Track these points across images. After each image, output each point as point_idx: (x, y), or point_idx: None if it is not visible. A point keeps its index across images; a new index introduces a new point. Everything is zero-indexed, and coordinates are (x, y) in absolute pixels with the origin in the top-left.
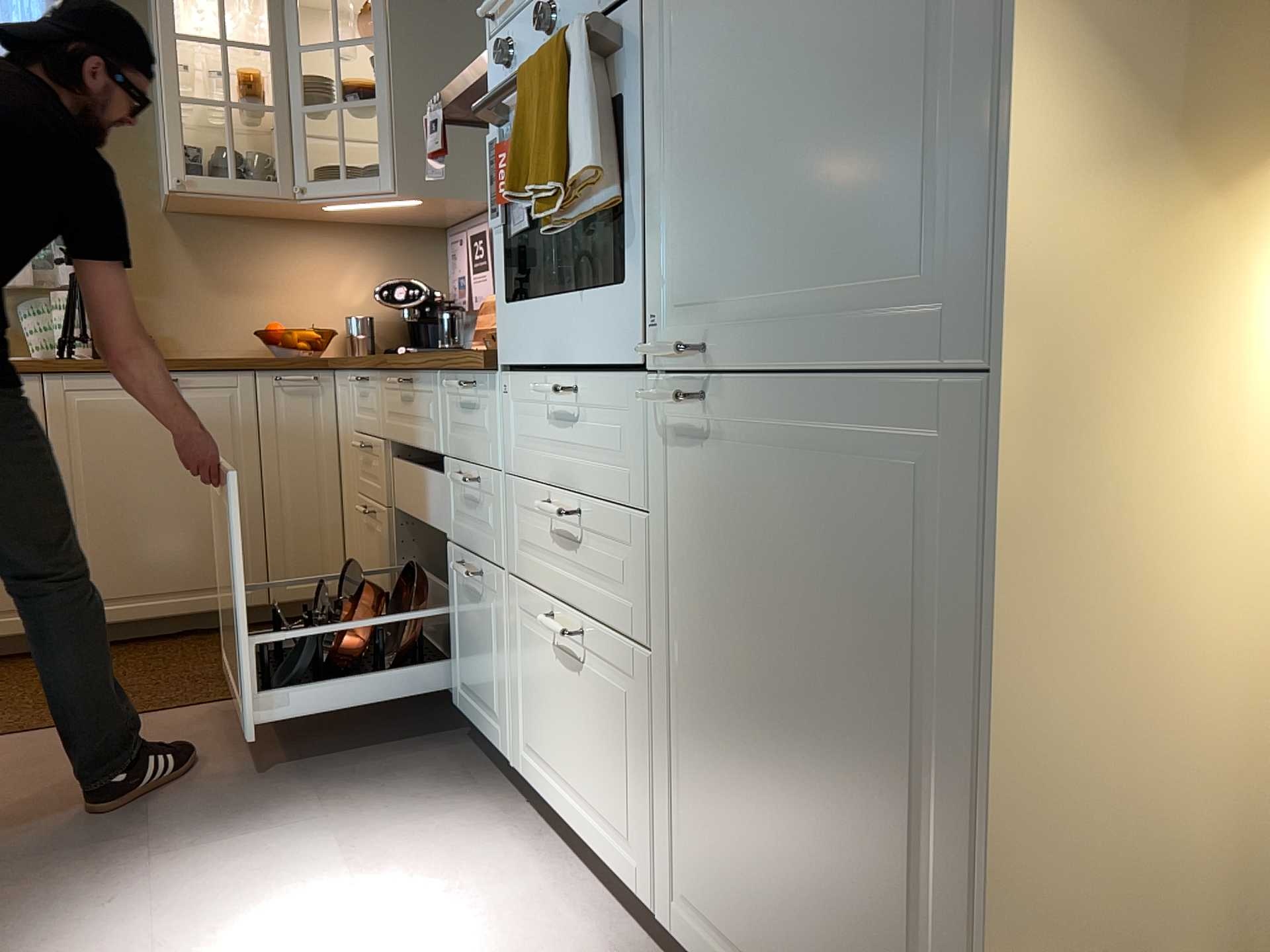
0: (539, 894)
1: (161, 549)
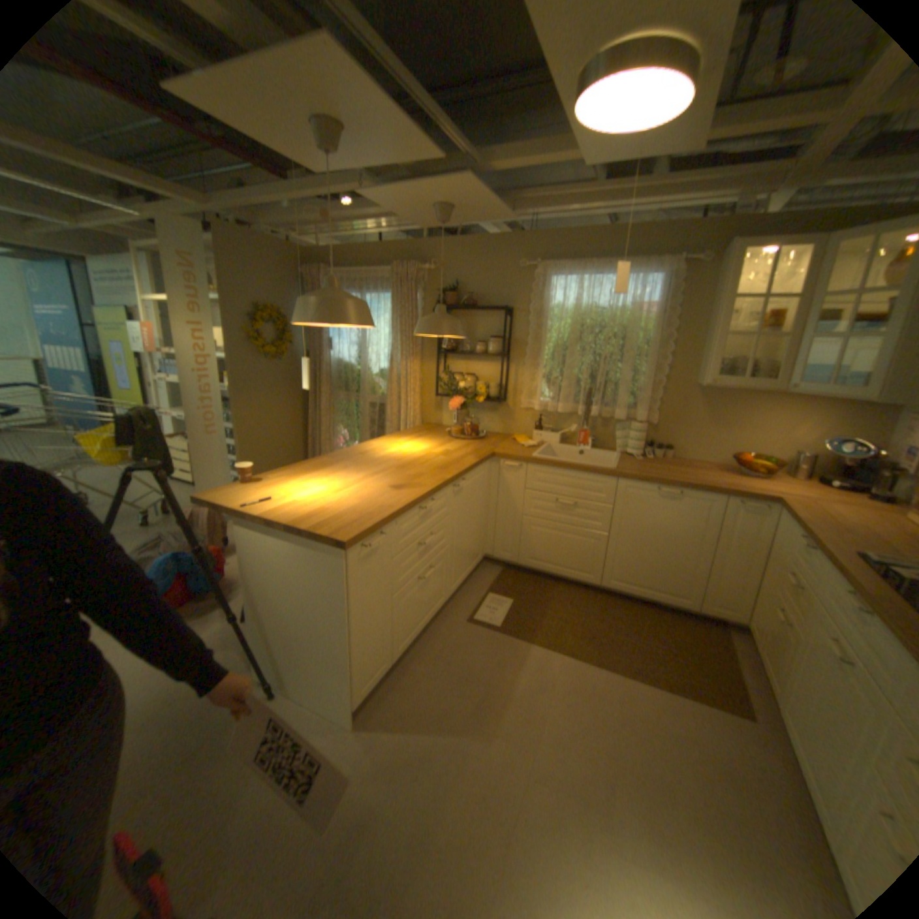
0: None
1: (652, 568)
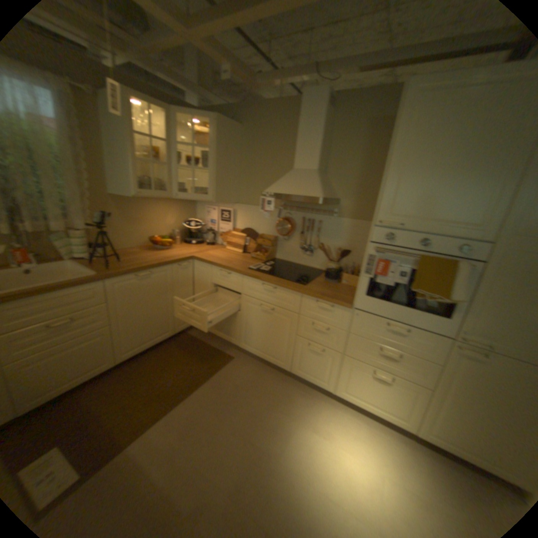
0: (364, 427)
1: (144, 329)
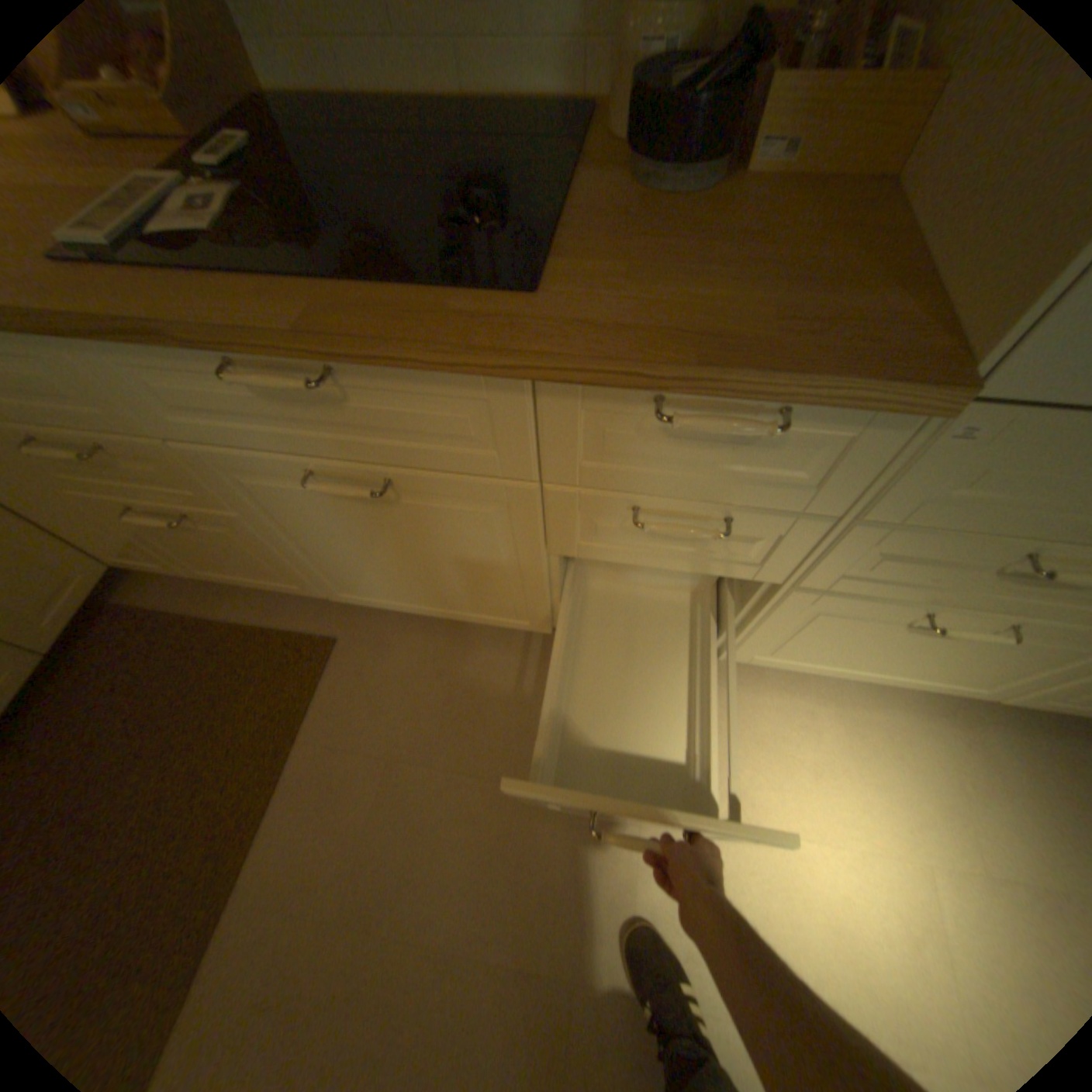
0: (828, 714)
1: None
